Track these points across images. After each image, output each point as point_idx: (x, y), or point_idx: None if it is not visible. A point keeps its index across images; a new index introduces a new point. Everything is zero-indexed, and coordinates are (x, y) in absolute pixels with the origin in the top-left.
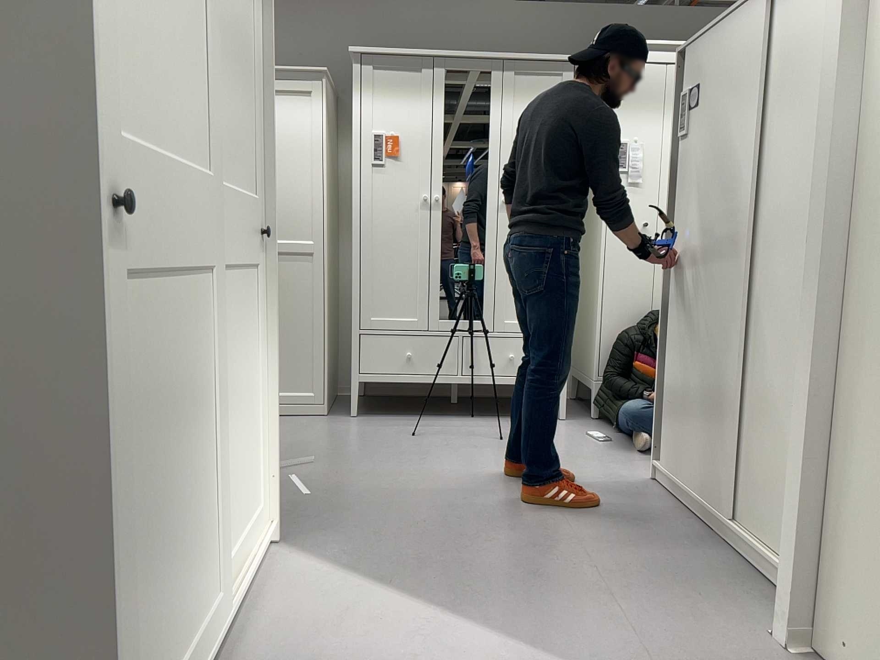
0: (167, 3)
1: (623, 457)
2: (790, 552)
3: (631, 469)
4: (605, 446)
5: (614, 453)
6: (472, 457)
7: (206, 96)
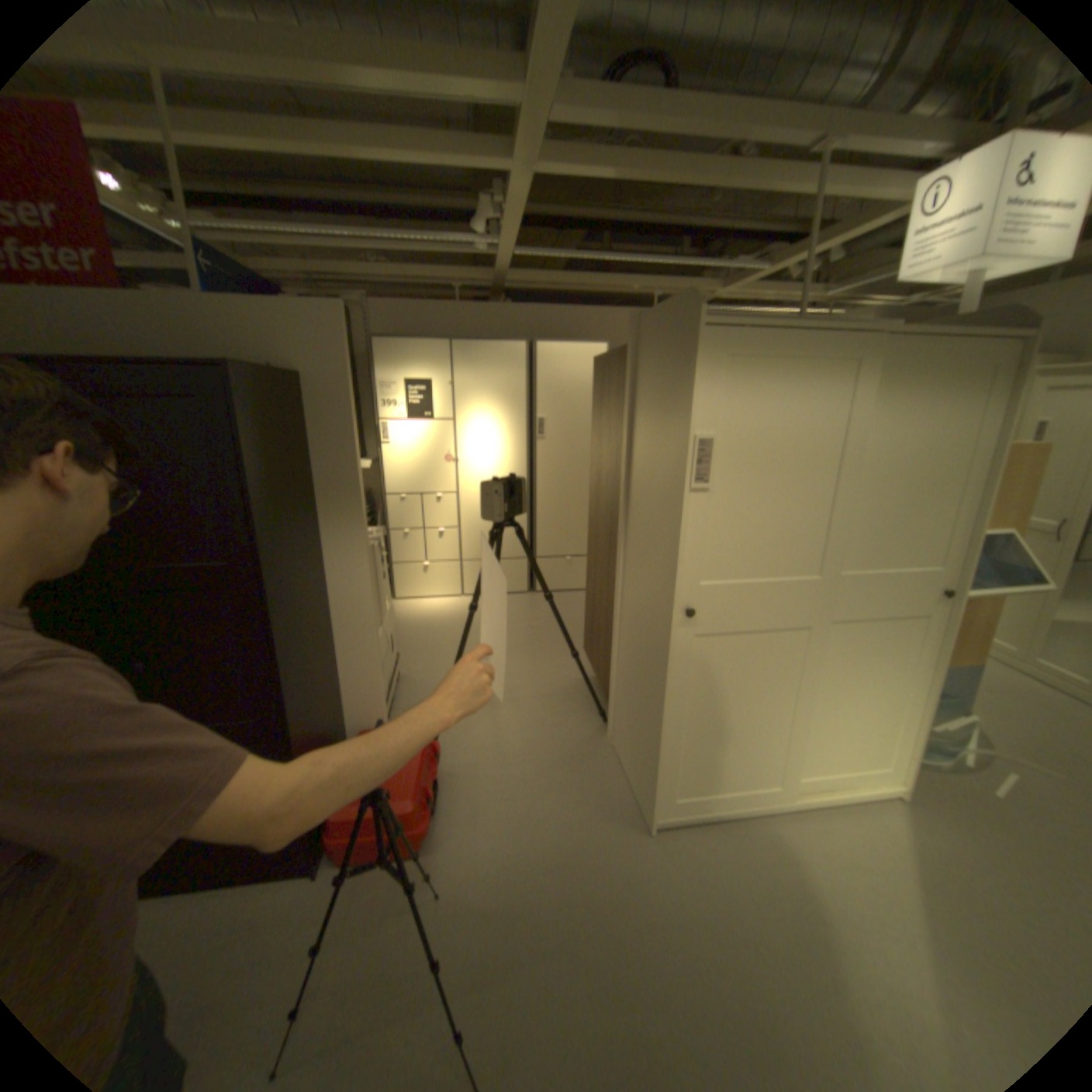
0: (783, 504)
1: None
2: None
3: None
4: None
5: None
6: None
7: (830, 535)
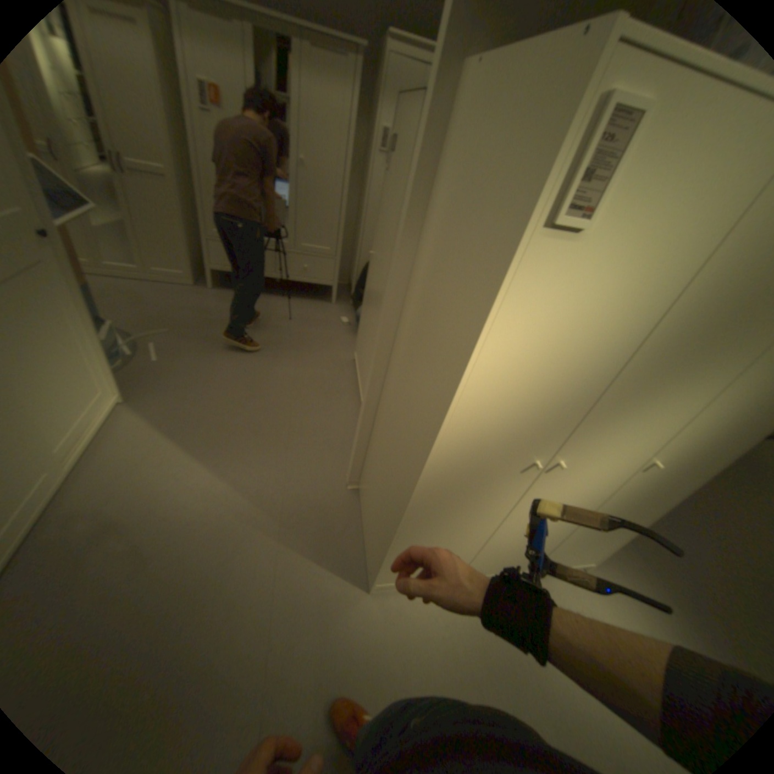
0: None
1: (347, 341)
2: (351, 453)
3: (347, 350)
4: (343, 331)
5: (344, 337)
6: (265, 334)
7: None
